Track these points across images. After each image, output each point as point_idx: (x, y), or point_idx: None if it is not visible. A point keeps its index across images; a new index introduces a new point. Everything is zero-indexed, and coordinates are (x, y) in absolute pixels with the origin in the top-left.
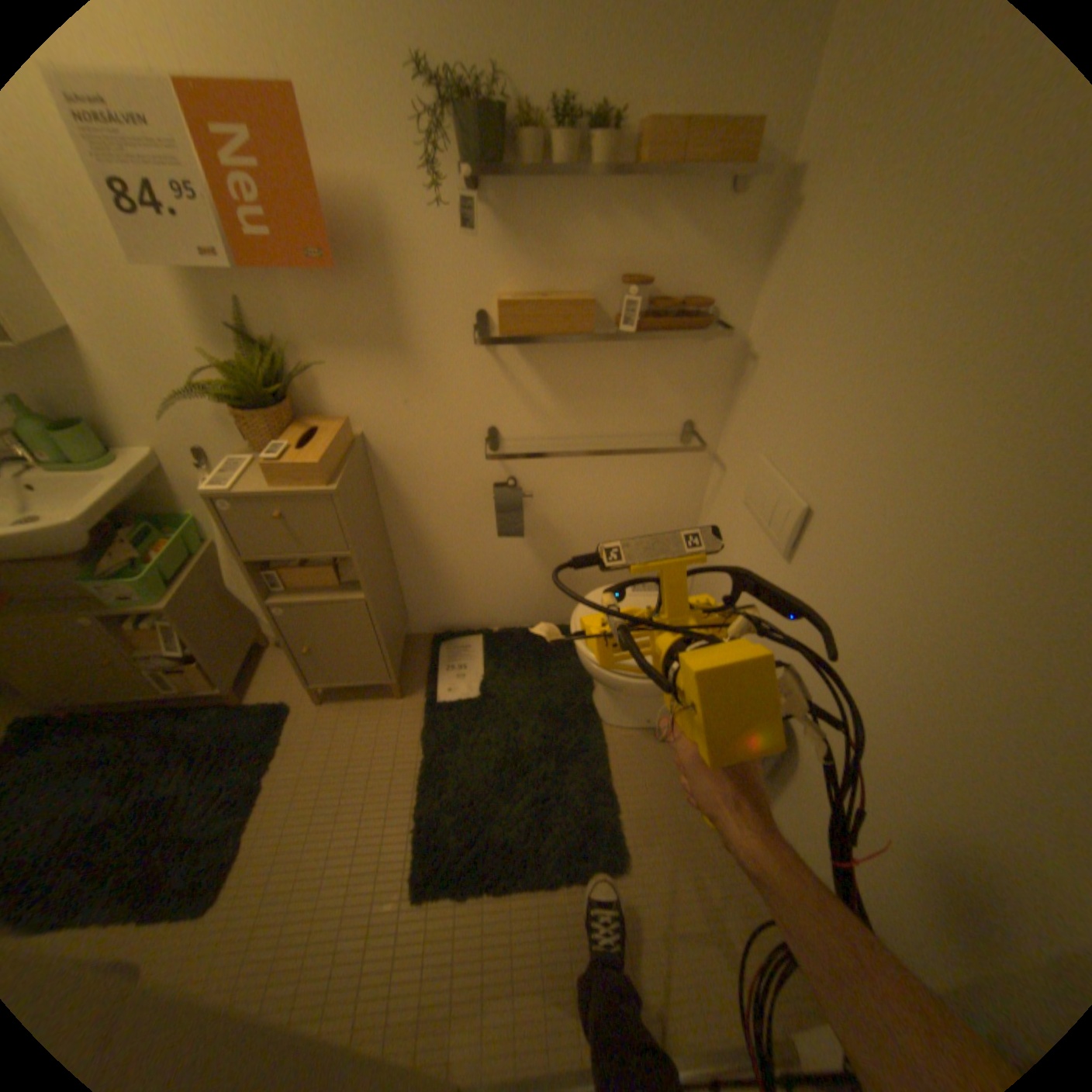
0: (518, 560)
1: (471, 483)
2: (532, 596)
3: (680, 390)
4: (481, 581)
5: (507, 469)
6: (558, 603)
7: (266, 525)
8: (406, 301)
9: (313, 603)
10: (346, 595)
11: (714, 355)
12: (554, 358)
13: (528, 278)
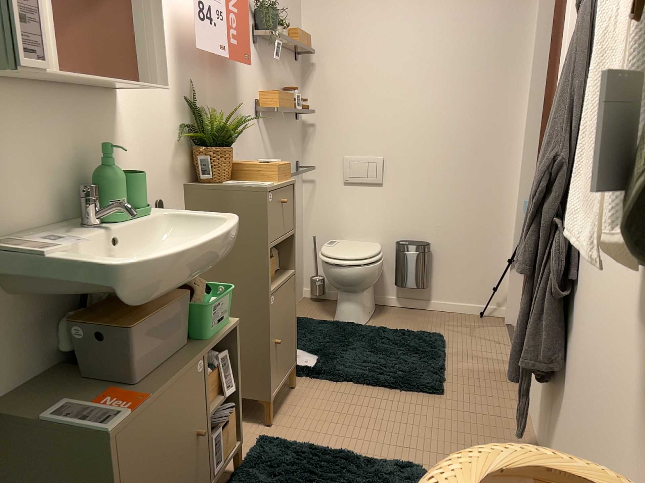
0: None
1: None
2: None
3: (295, 144)
4: None
5: None
6: None
7: (278, 211)
8: (240, 93)
9: (282, 284)
10: (286, 275)
11: (298, 128)
12: (271, 127)
13: (265, 87)
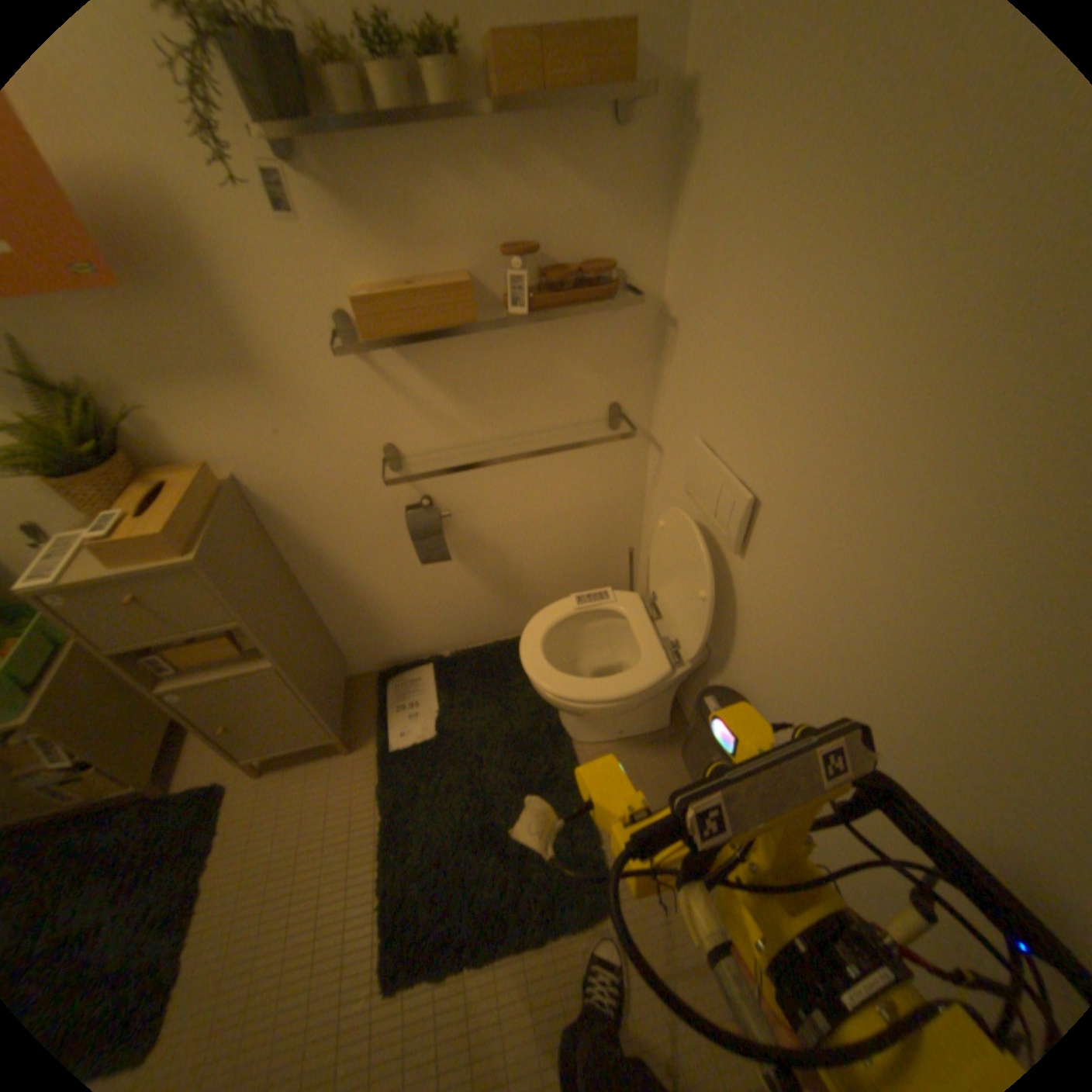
0: (453, 581)
1: (379, 509)
2: (478, 614)
3: (597, 369)
4: (417, 609)
5: (416, 487)
6: (508, 616)
7: (117, 614)
8: (237, 310)
9: (210, 684)
10: (249, 667)
11: (629, 324)
12: (442, 354)
13: (386, 262)
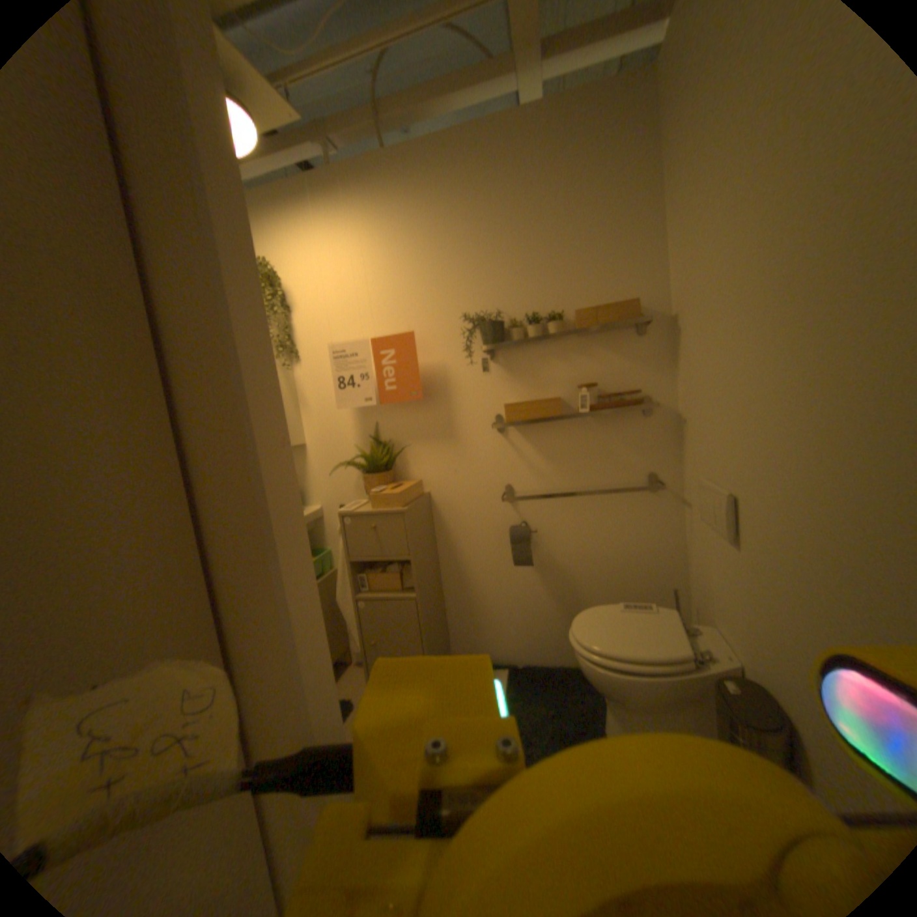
0: (536, 594)
1: (497, 525)
2: (551, 633)
3: (640, 449)
4: (508, 613)
5: (521, 513)
6: None
7: (367, 534)
8: (458, 413)
9: (384, 598)
10: (405, 594)
11: (660, 423)
12: (546, 435)
13: (525, 393)
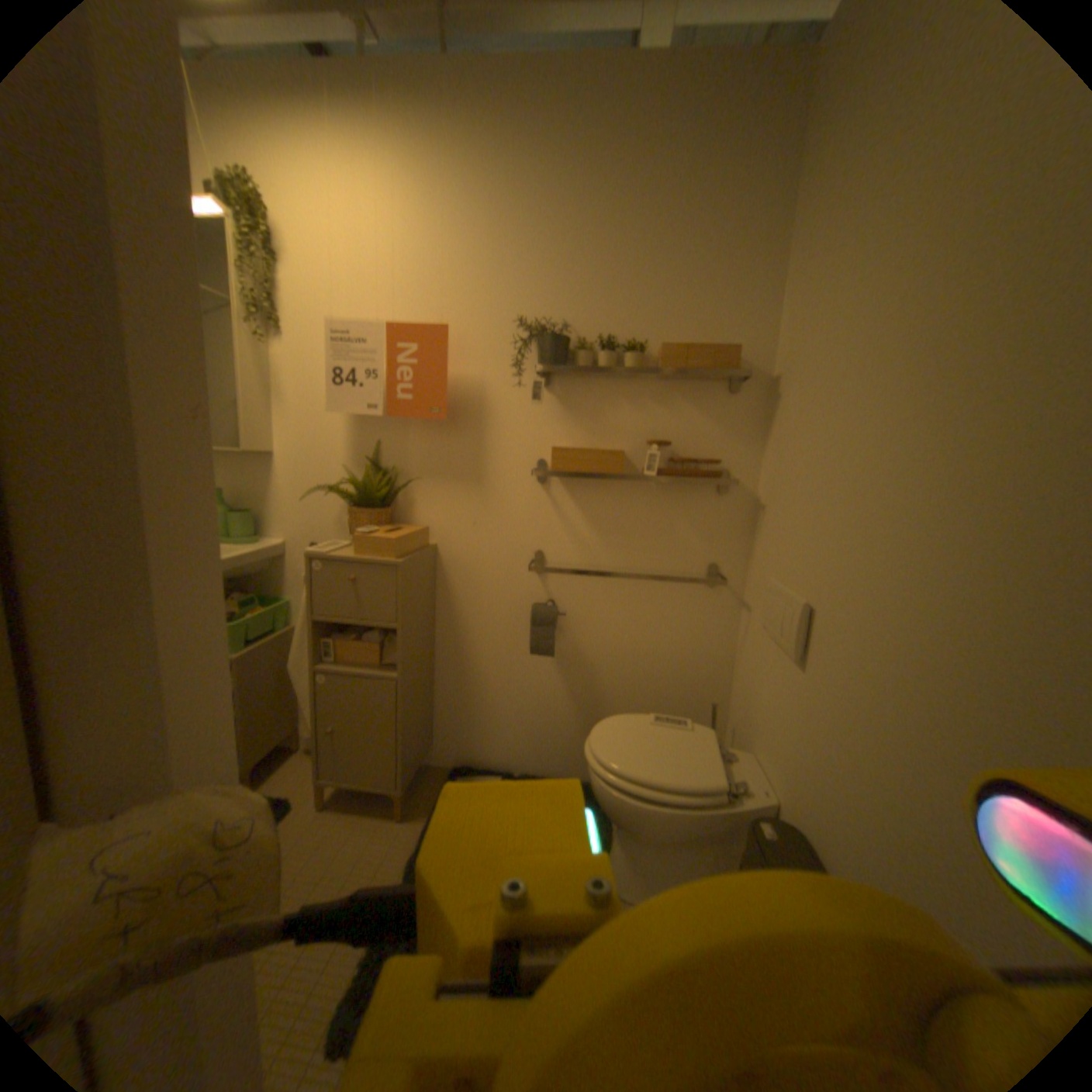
0: (550, 689)
1: (517, 599)
2: (561, 738)
3: (705, 532)
4: (512, 709)
5: (549, 589)
6: None
7: (342, 587)
8: (491, 448)
9: (353, 674)
10: (383, 672)
11: (733, 505)
12: (596, 497)
13: (579, 438)
